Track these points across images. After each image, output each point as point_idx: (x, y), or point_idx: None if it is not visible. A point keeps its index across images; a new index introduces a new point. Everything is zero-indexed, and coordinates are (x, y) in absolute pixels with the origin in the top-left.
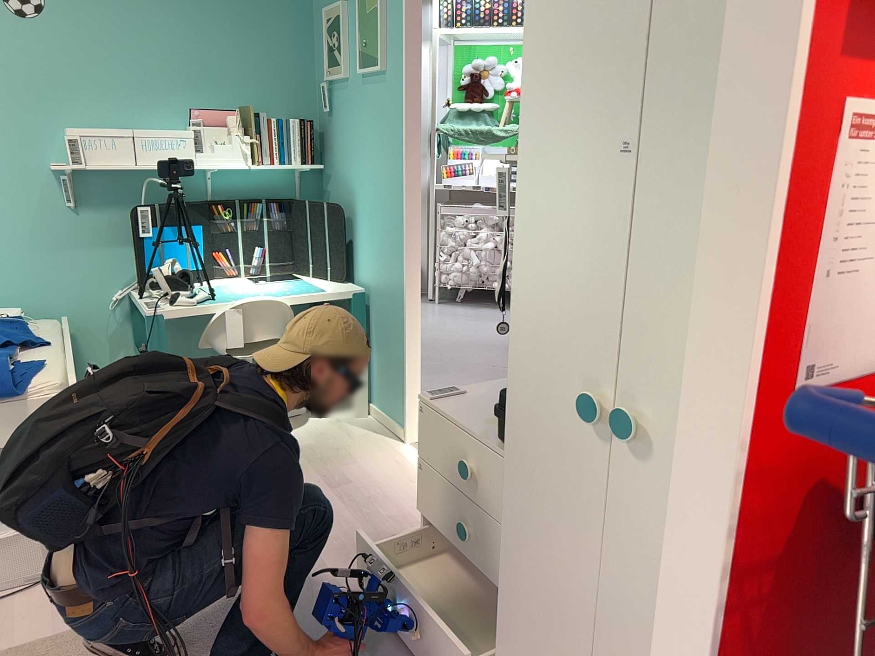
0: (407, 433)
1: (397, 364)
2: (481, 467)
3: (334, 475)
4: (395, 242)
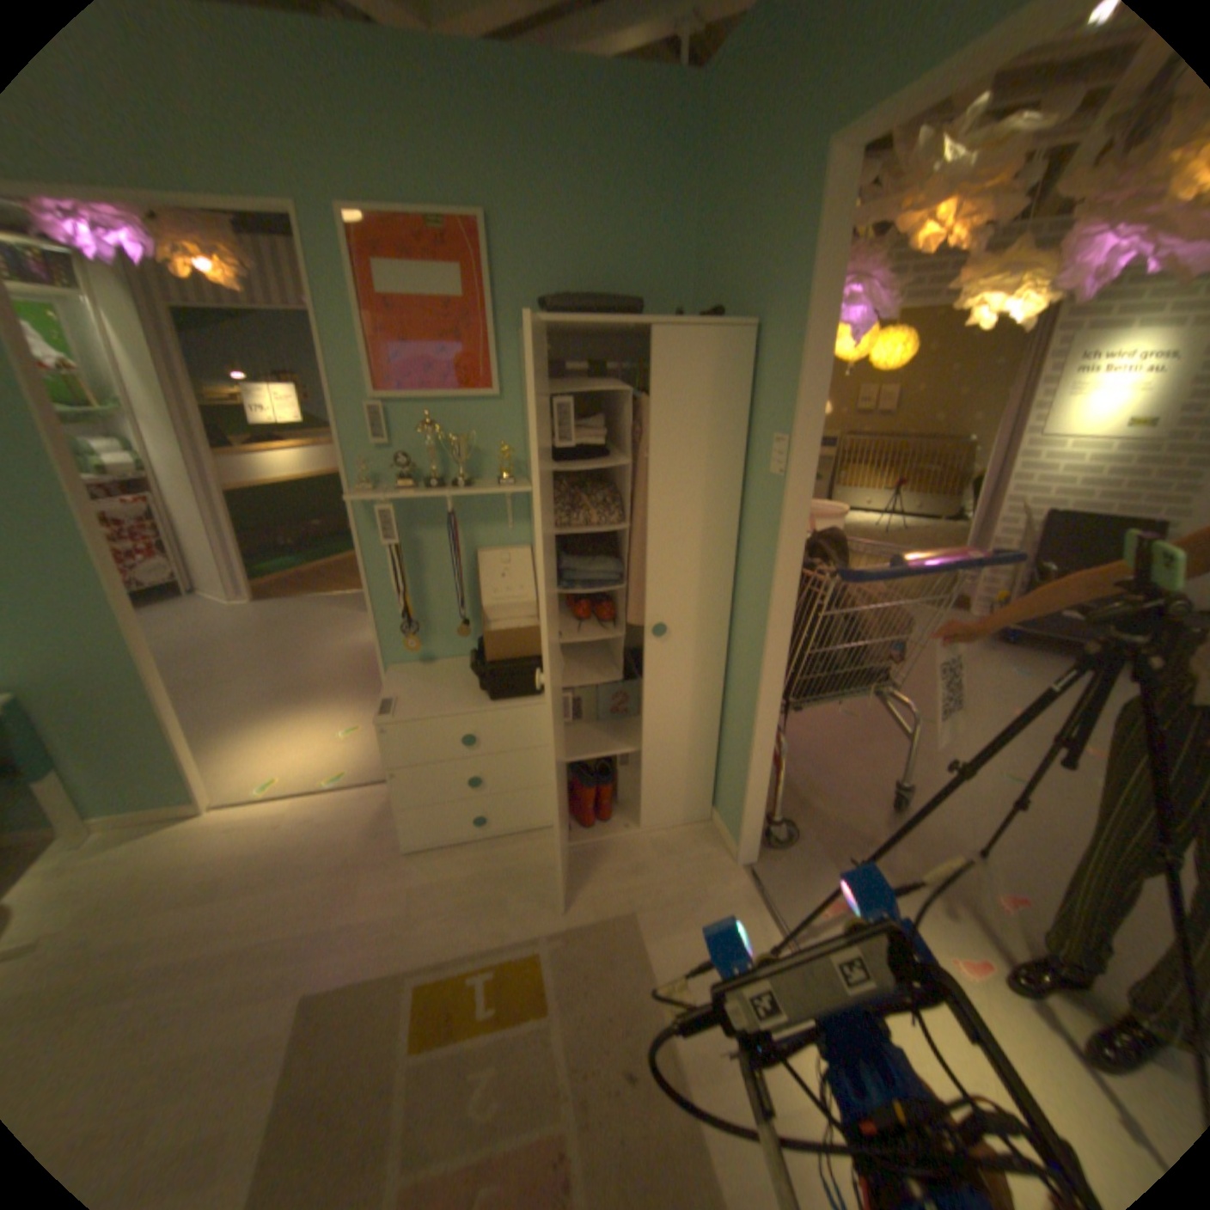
0: (199, 803)
1: (144, 747)
2: (480, 729)
3: (184, 894)
4: (84, 616)
